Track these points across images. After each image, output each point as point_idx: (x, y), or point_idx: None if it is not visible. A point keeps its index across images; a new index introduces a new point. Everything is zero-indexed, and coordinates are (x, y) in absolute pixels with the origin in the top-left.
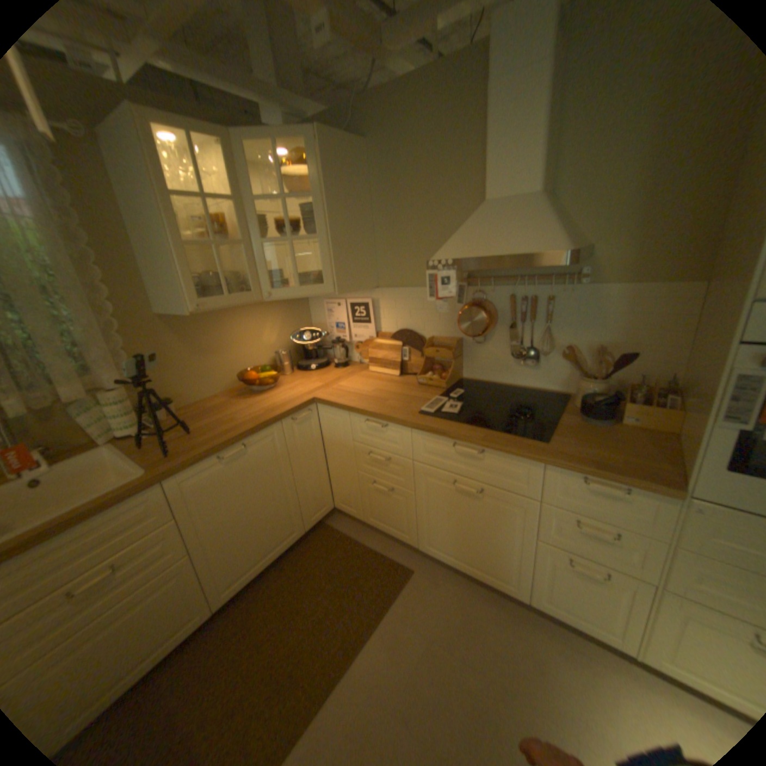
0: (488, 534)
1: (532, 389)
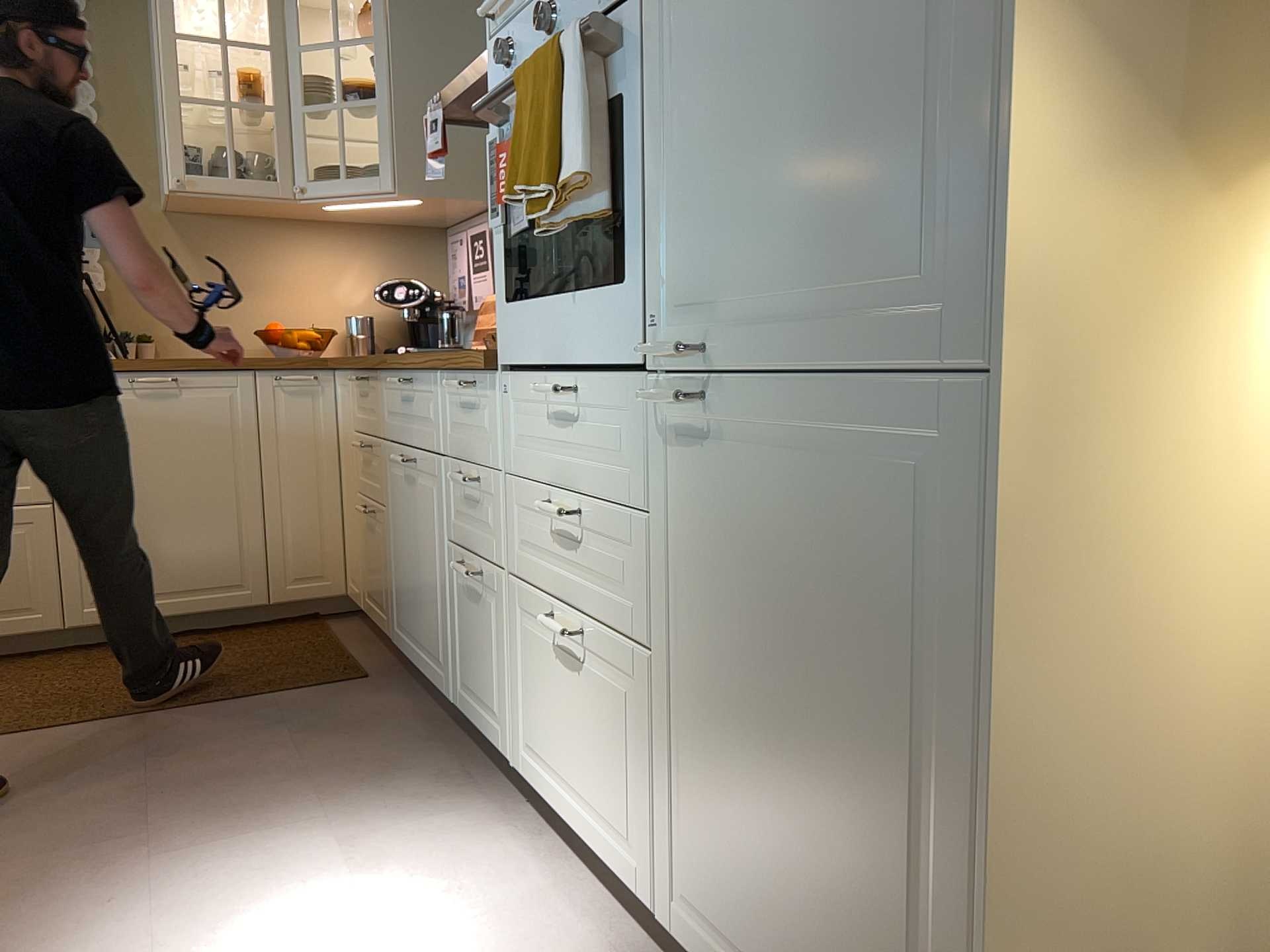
0: (424, 556)
1: None
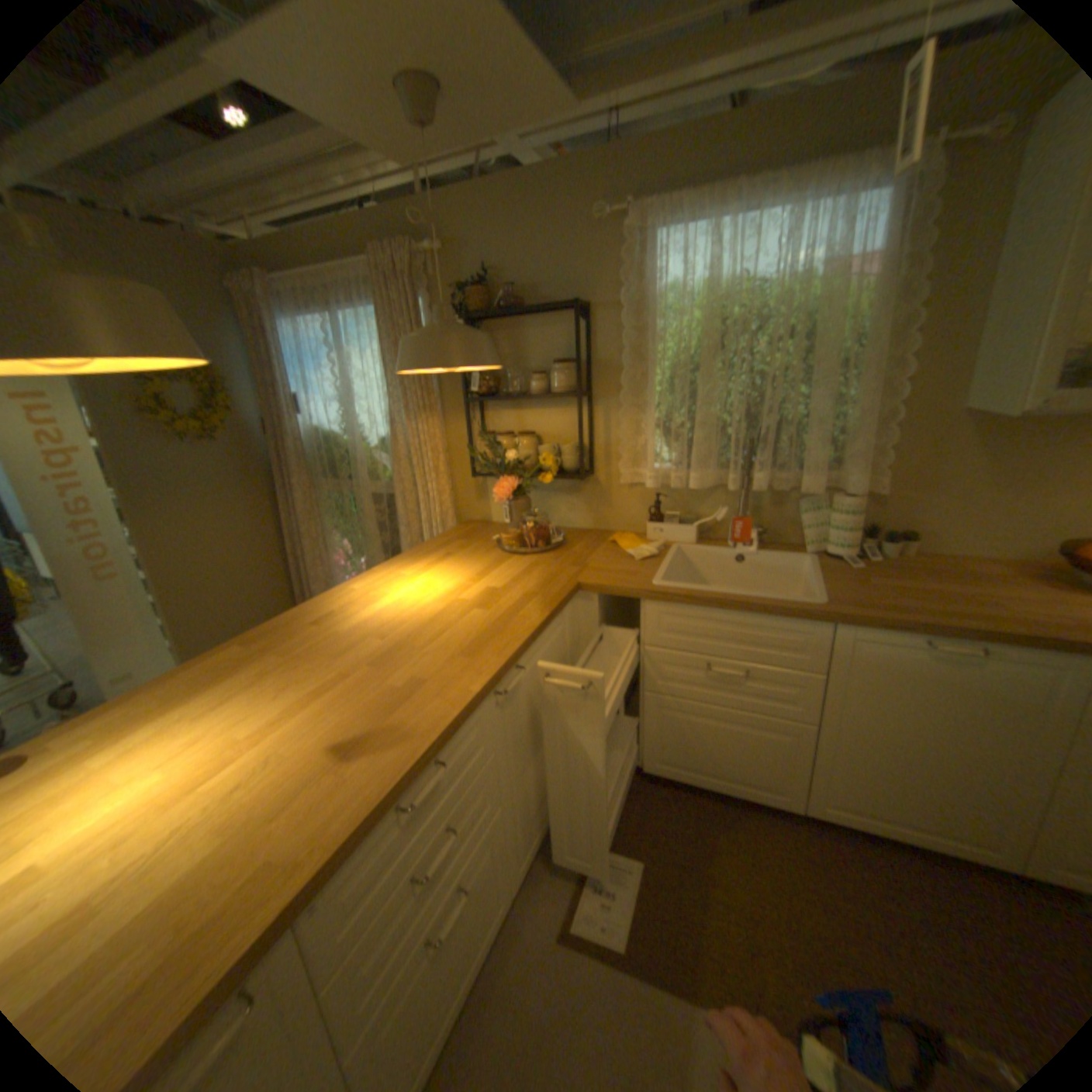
0: None
1: None
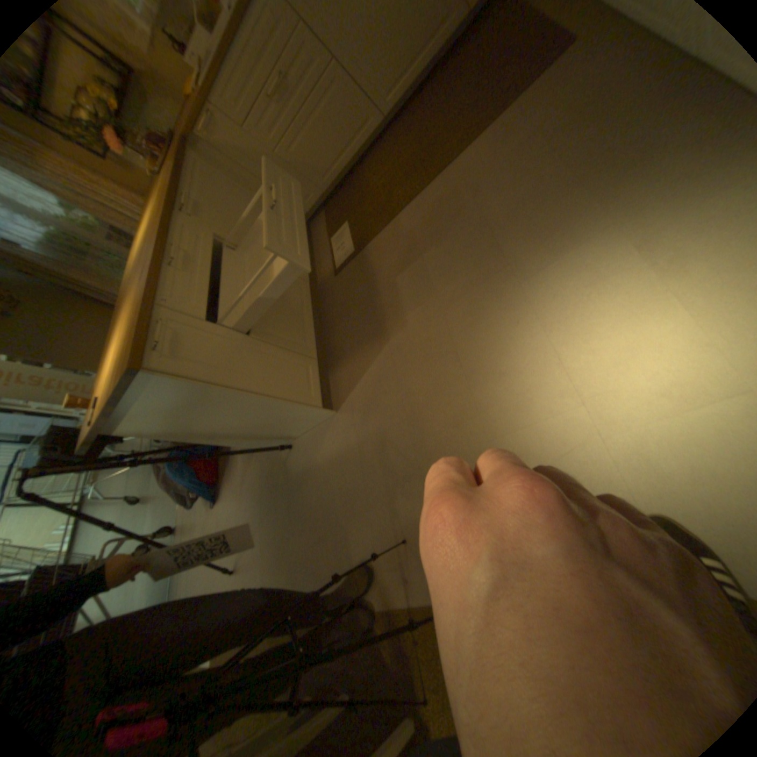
0: None
1: None
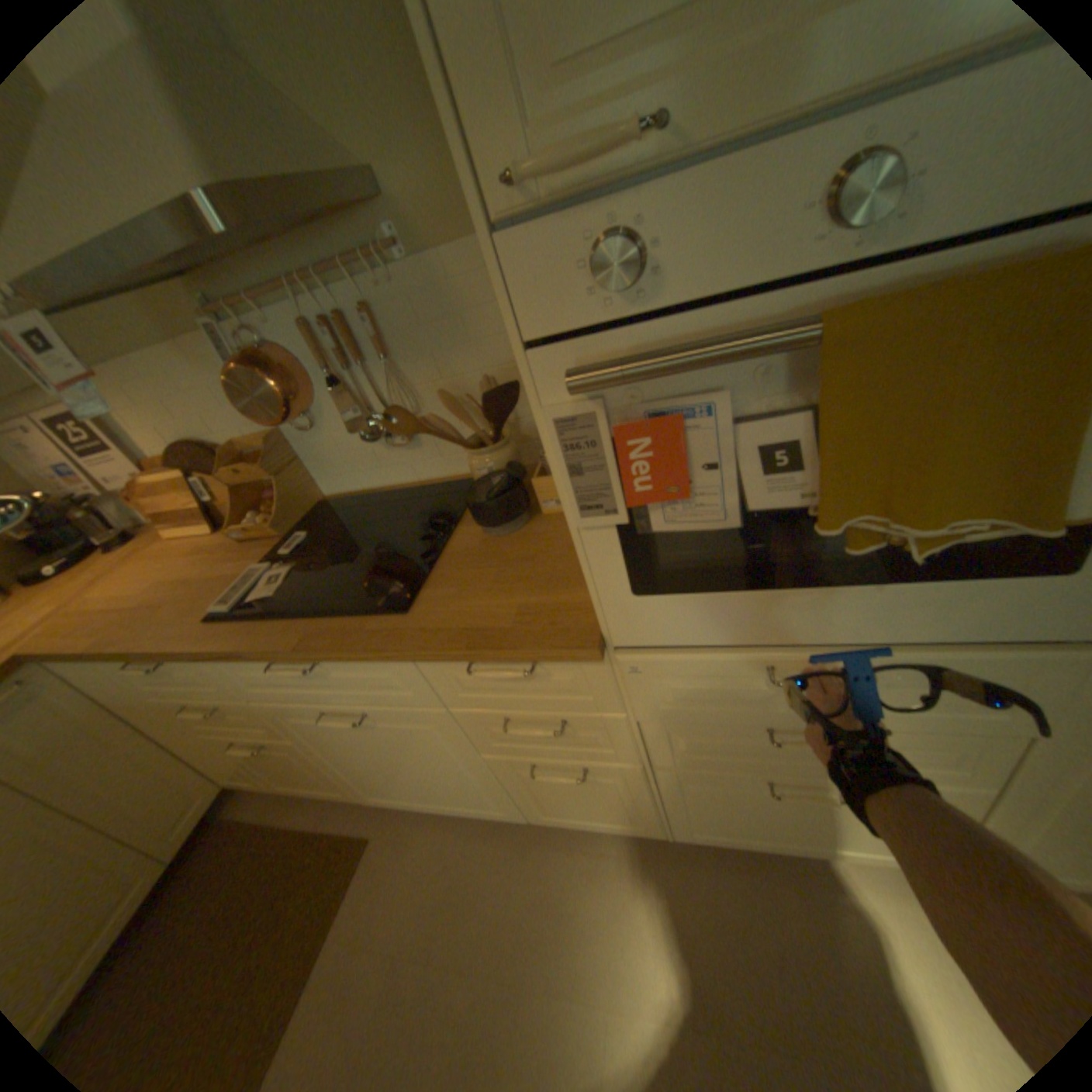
0: (419, 765)
1: (431, 483)
